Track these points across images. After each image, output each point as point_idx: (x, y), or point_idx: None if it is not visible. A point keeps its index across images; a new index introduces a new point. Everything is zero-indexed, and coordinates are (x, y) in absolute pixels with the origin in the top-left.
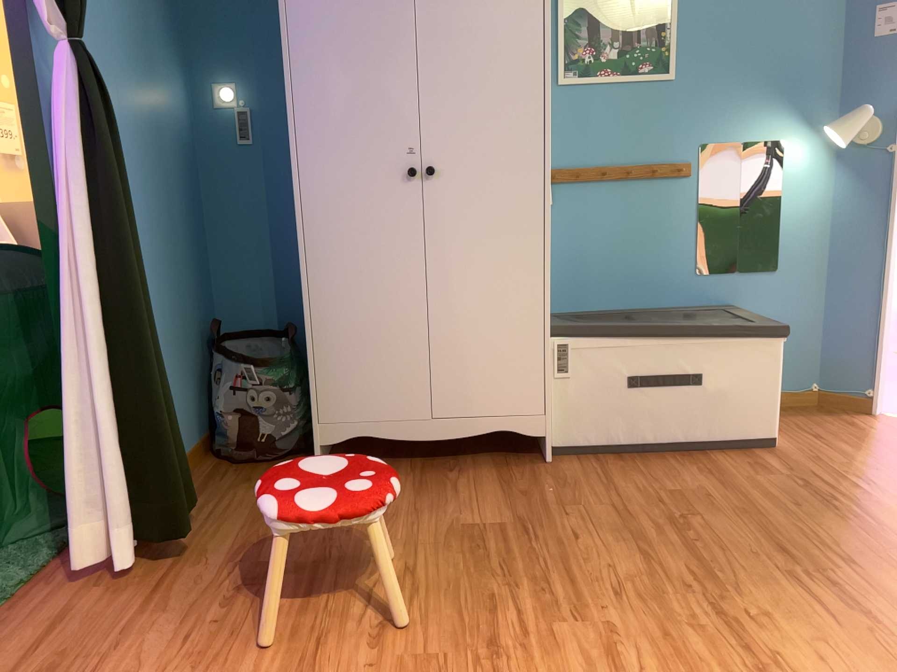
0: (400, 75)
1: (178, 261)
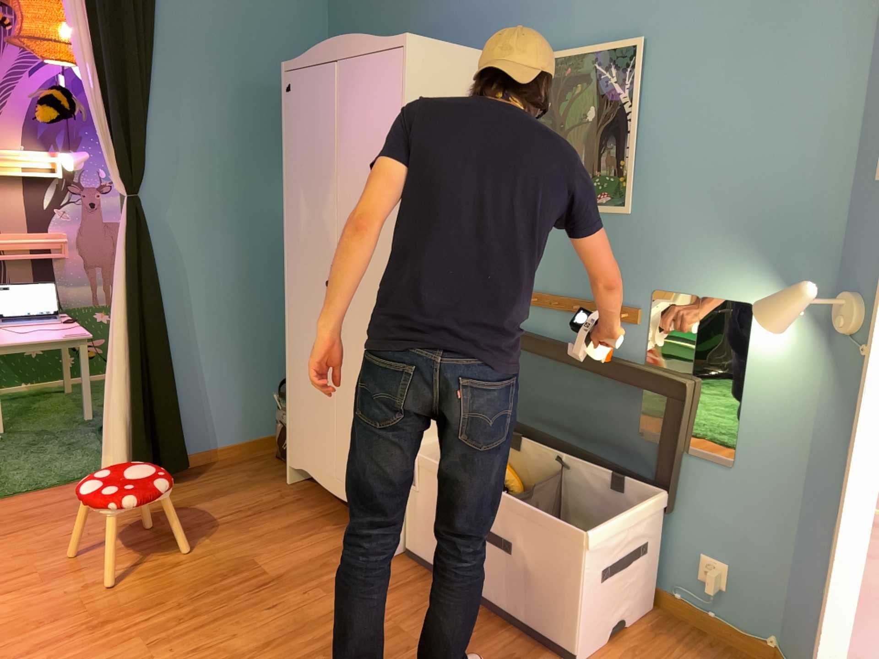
0: (330, 208)
1: (270, 312)
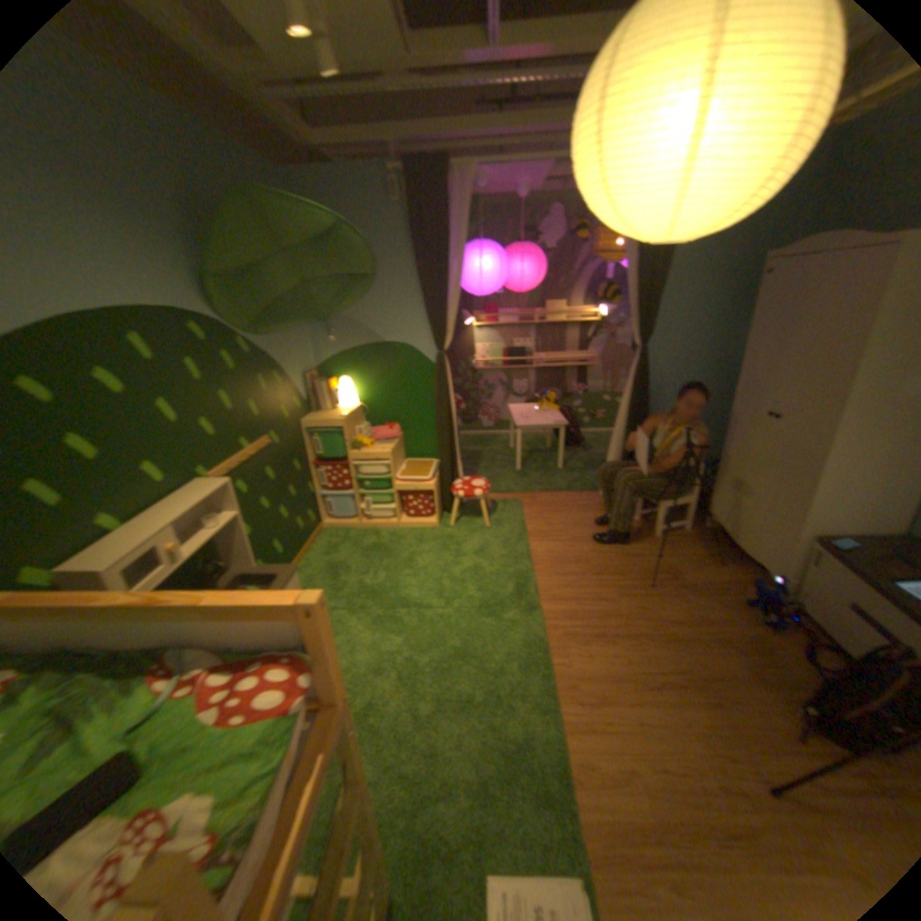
0: (784, 363)
1: (715, 417)
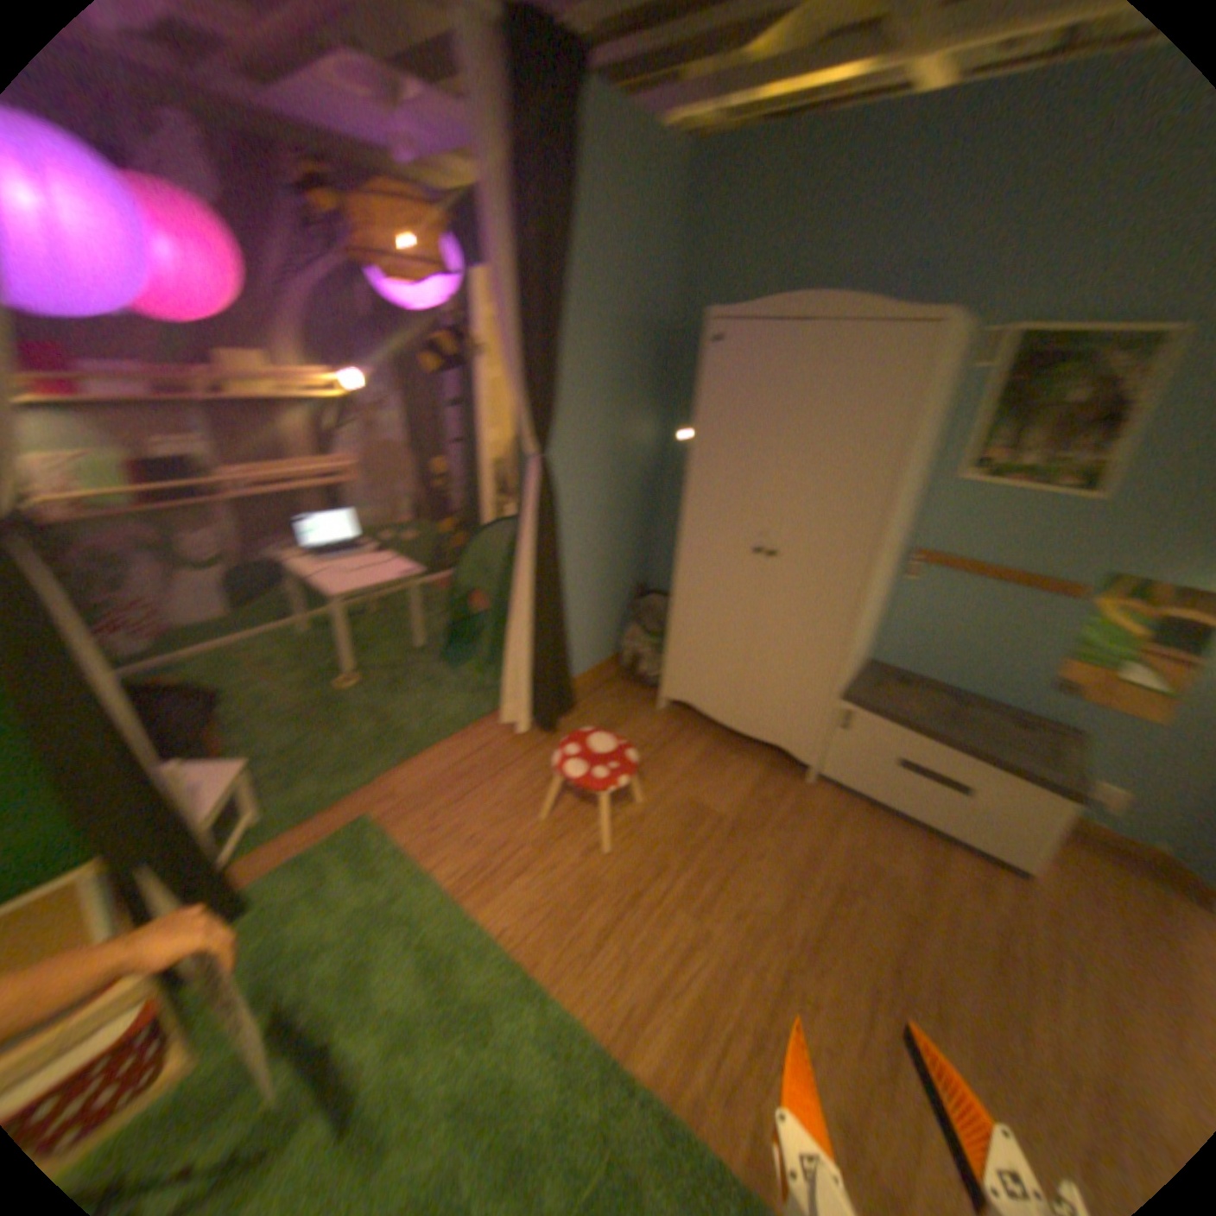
0: (773, 477)
1: (620, 550)
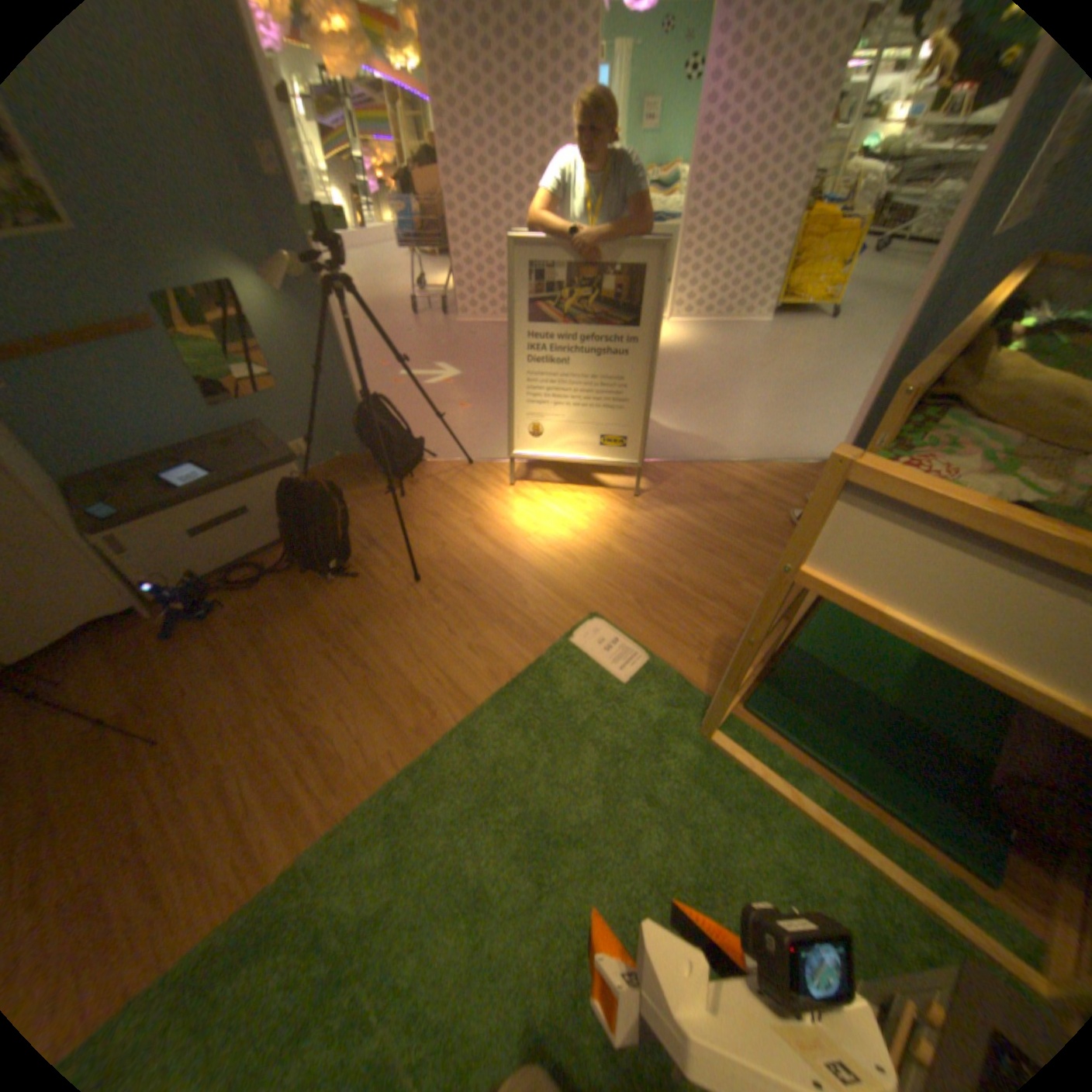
0: None
1: None
